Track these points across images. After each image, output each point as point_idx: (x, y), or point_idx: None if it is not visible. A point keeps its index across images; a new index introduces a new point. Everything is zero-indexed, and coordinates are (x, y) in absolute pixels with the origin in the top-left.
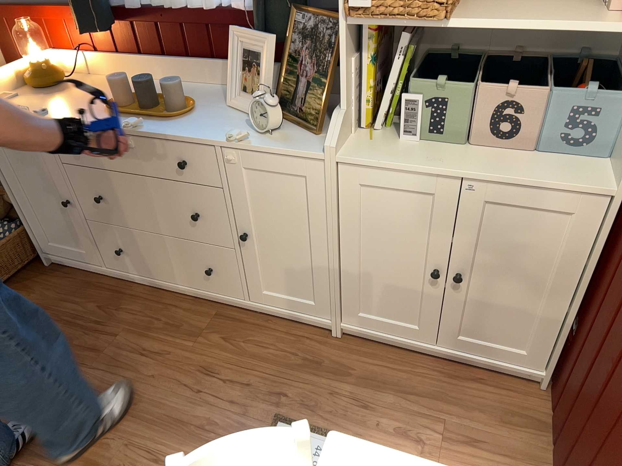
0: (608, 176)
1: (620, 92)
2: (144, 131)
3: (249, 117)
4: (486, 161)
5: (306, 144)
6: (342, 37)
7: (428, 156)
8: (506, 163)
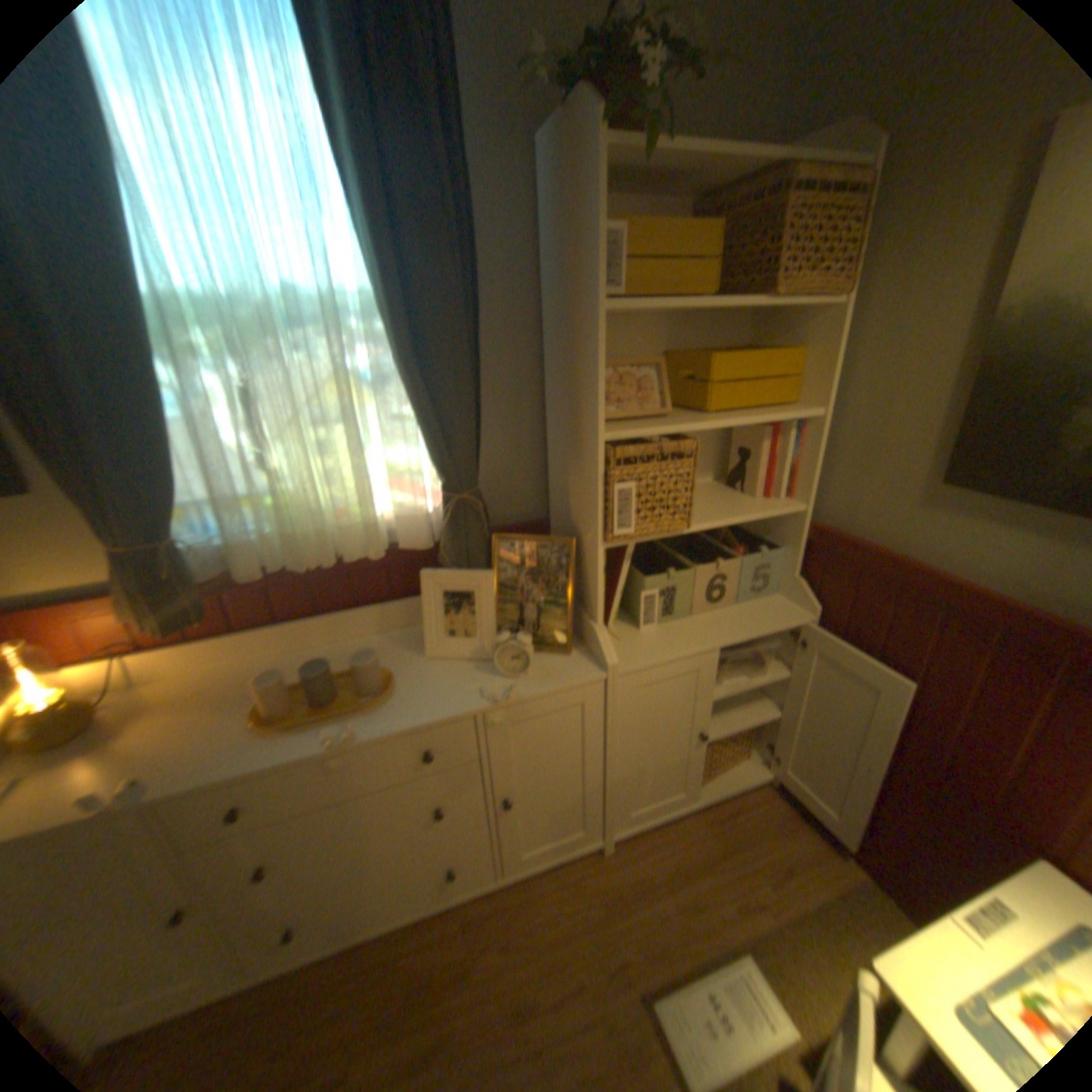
0: (801, 606)
1: (775, 544)
2: (353, 740)
3: (465, 661)
4: (721, 624)
5: (571, 669)
6: (596, 556)
7: (680, 636)
8: (734, 620)
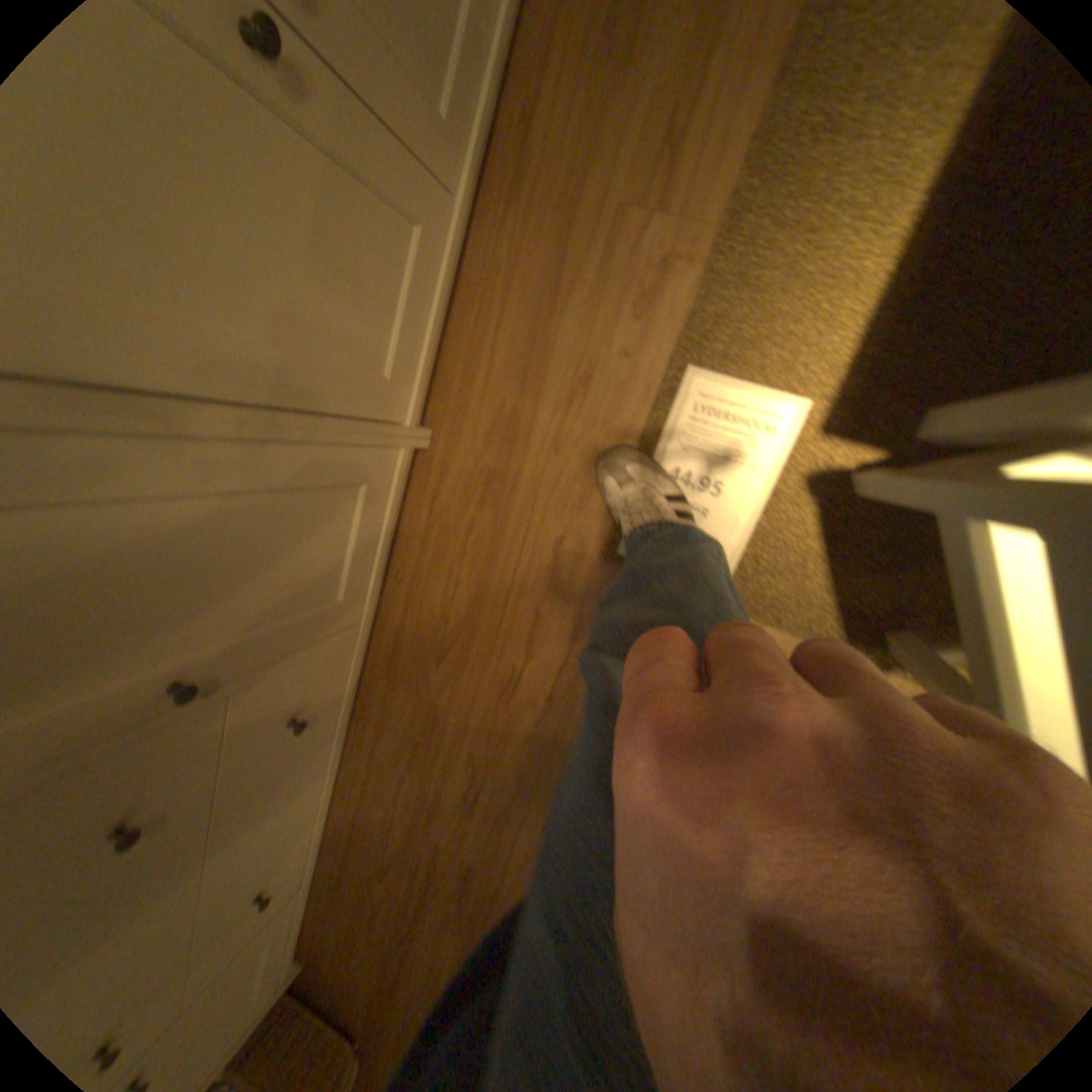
0: None
1: None
2: None
3: None
4: None
5: None
6: None
7: None
8: None
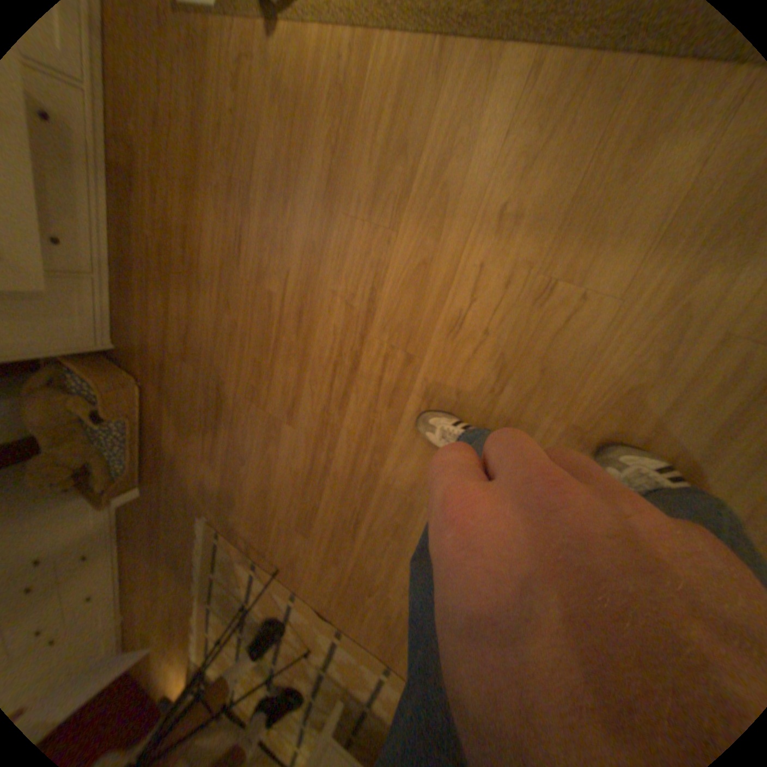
0: None
1: None
2: None
3: None
4: None
5: None
6: None
7: None
8: None
